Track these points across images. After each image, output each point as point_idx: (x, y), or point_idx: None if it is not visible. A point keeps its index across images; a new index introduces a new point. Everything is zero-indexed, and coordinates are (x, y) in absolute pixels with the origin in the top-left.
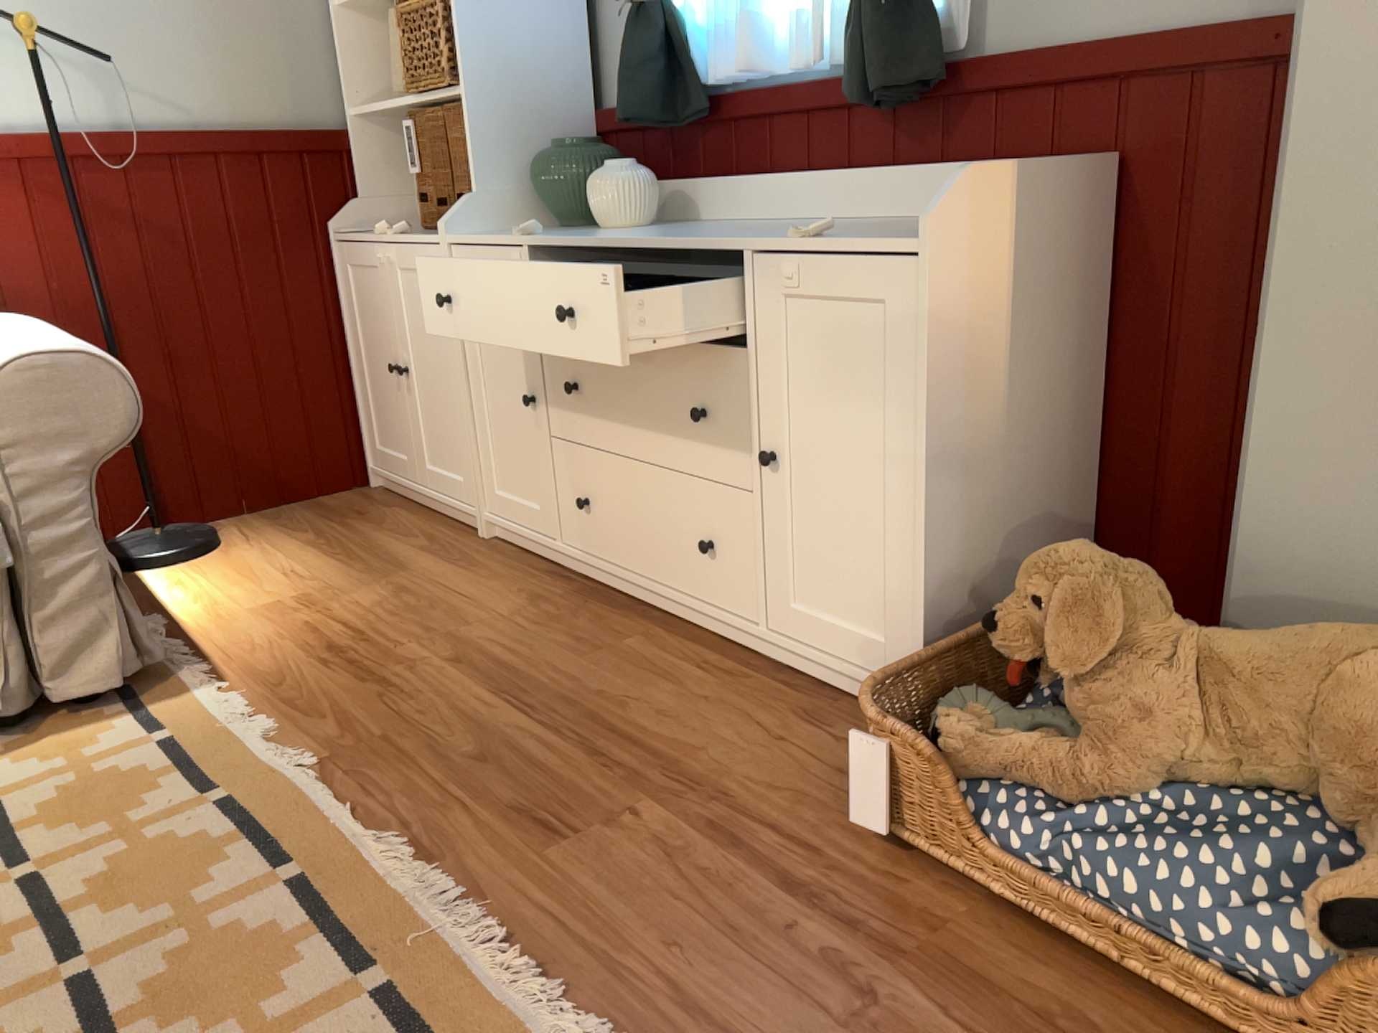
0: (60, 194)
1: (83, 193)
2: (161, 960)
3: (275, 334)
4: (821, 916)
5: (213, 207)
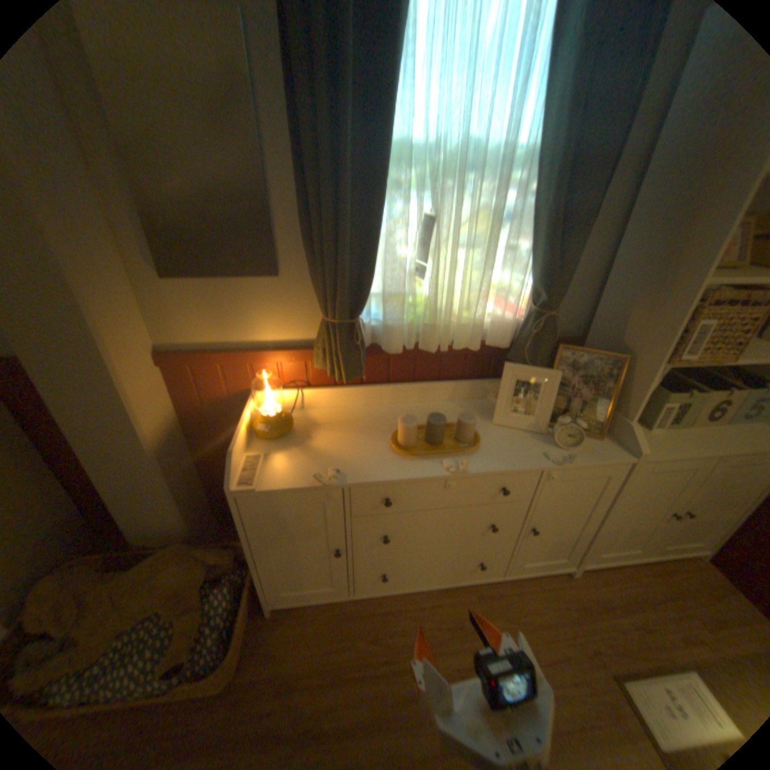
0: None
1: None
2: None
3: None
4: None
5: None
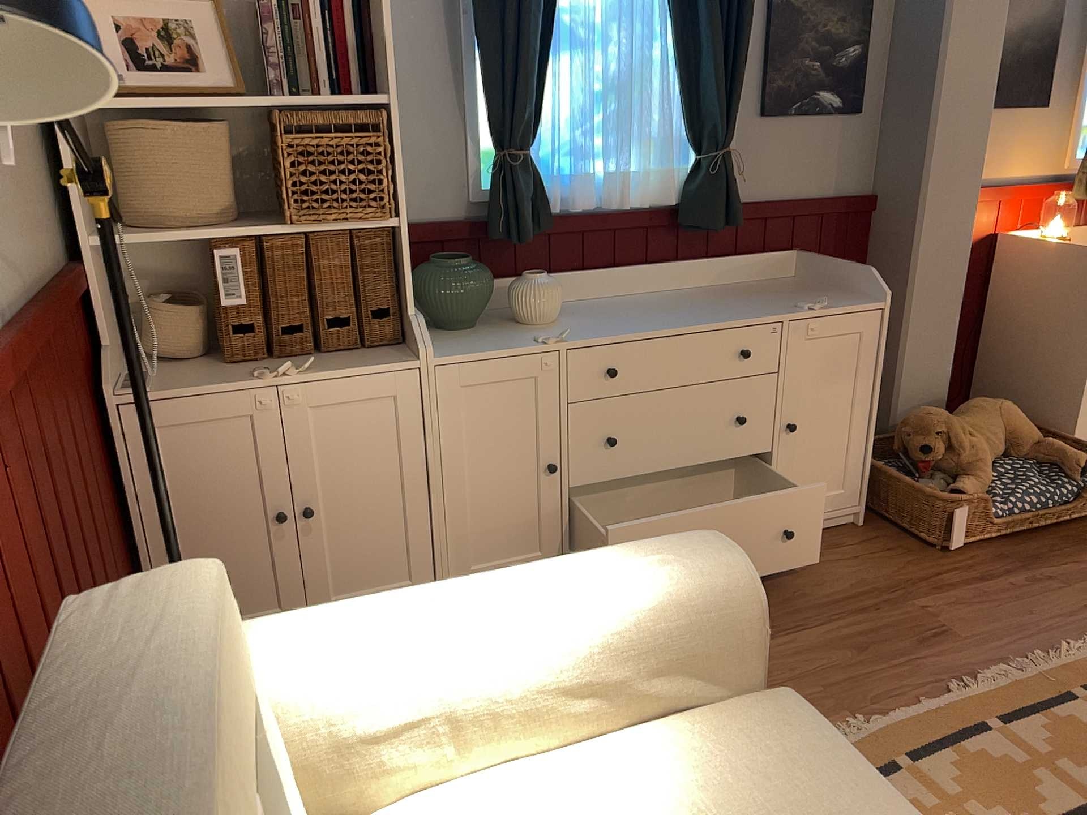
0: (1, 439)
1: (9, 427)
2: (1085, 774)
3: (105, 546)
4: (1003, 578)
5: (56, 398)
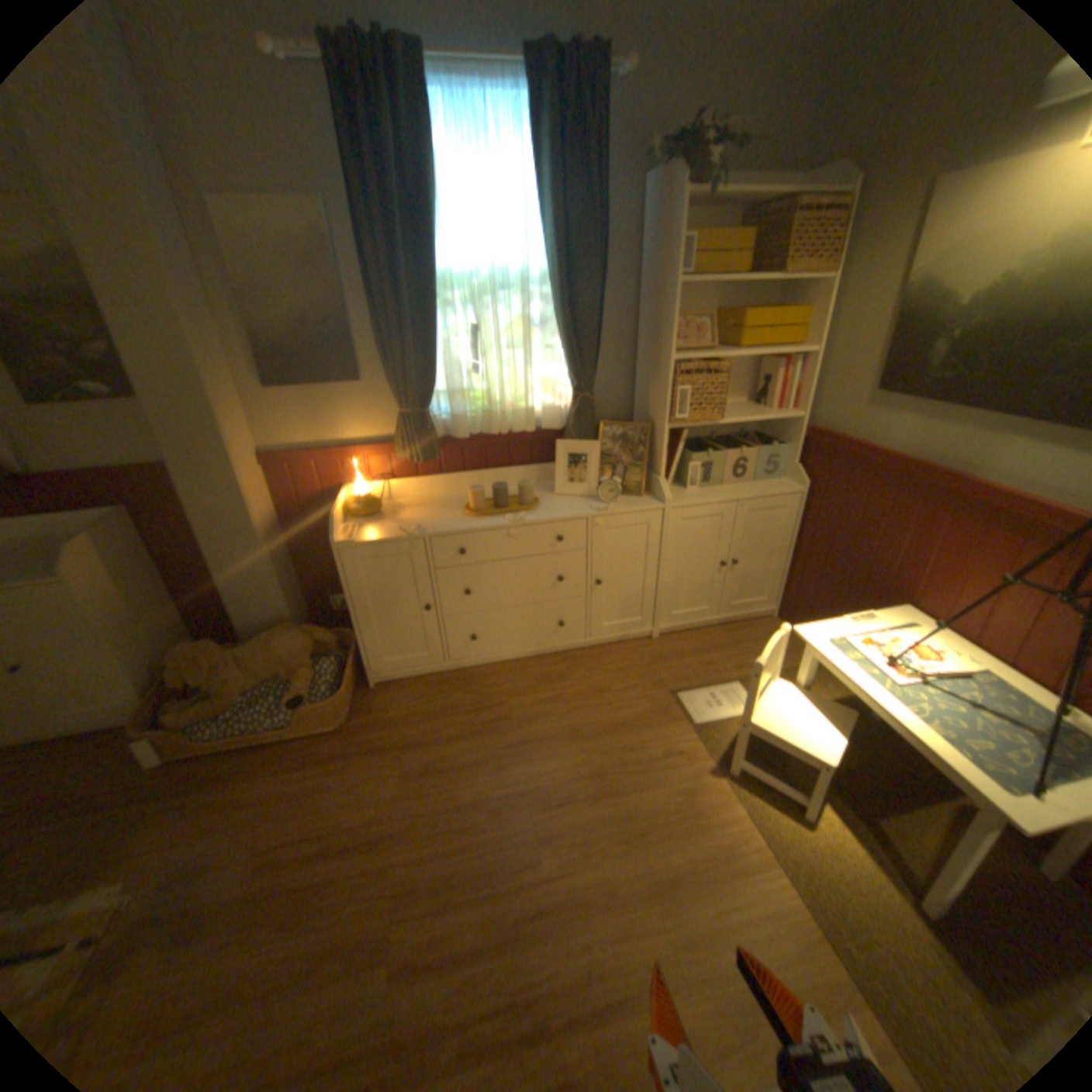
0: None
1: None
2: None
3: None
4: (152, 802)
5: None
